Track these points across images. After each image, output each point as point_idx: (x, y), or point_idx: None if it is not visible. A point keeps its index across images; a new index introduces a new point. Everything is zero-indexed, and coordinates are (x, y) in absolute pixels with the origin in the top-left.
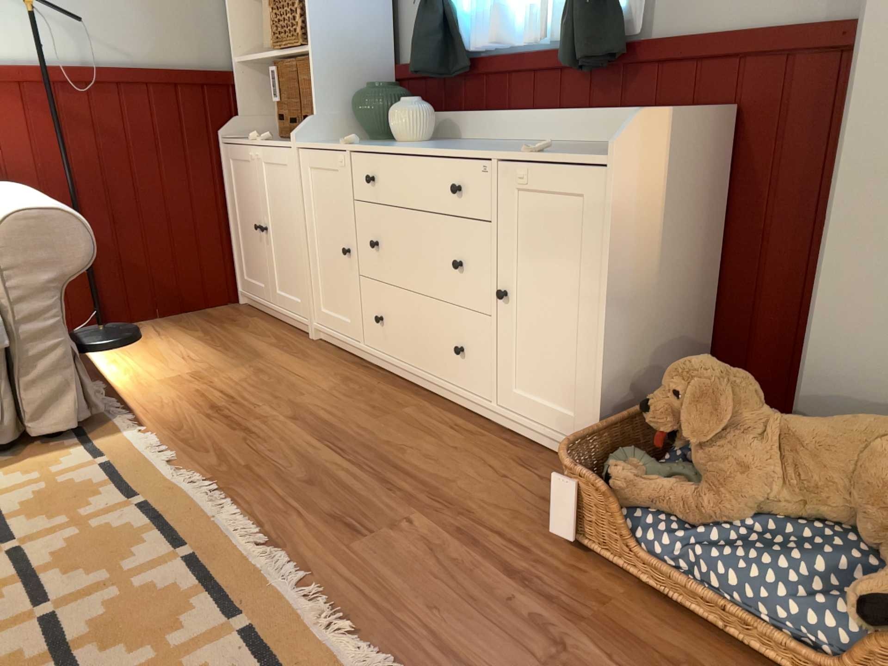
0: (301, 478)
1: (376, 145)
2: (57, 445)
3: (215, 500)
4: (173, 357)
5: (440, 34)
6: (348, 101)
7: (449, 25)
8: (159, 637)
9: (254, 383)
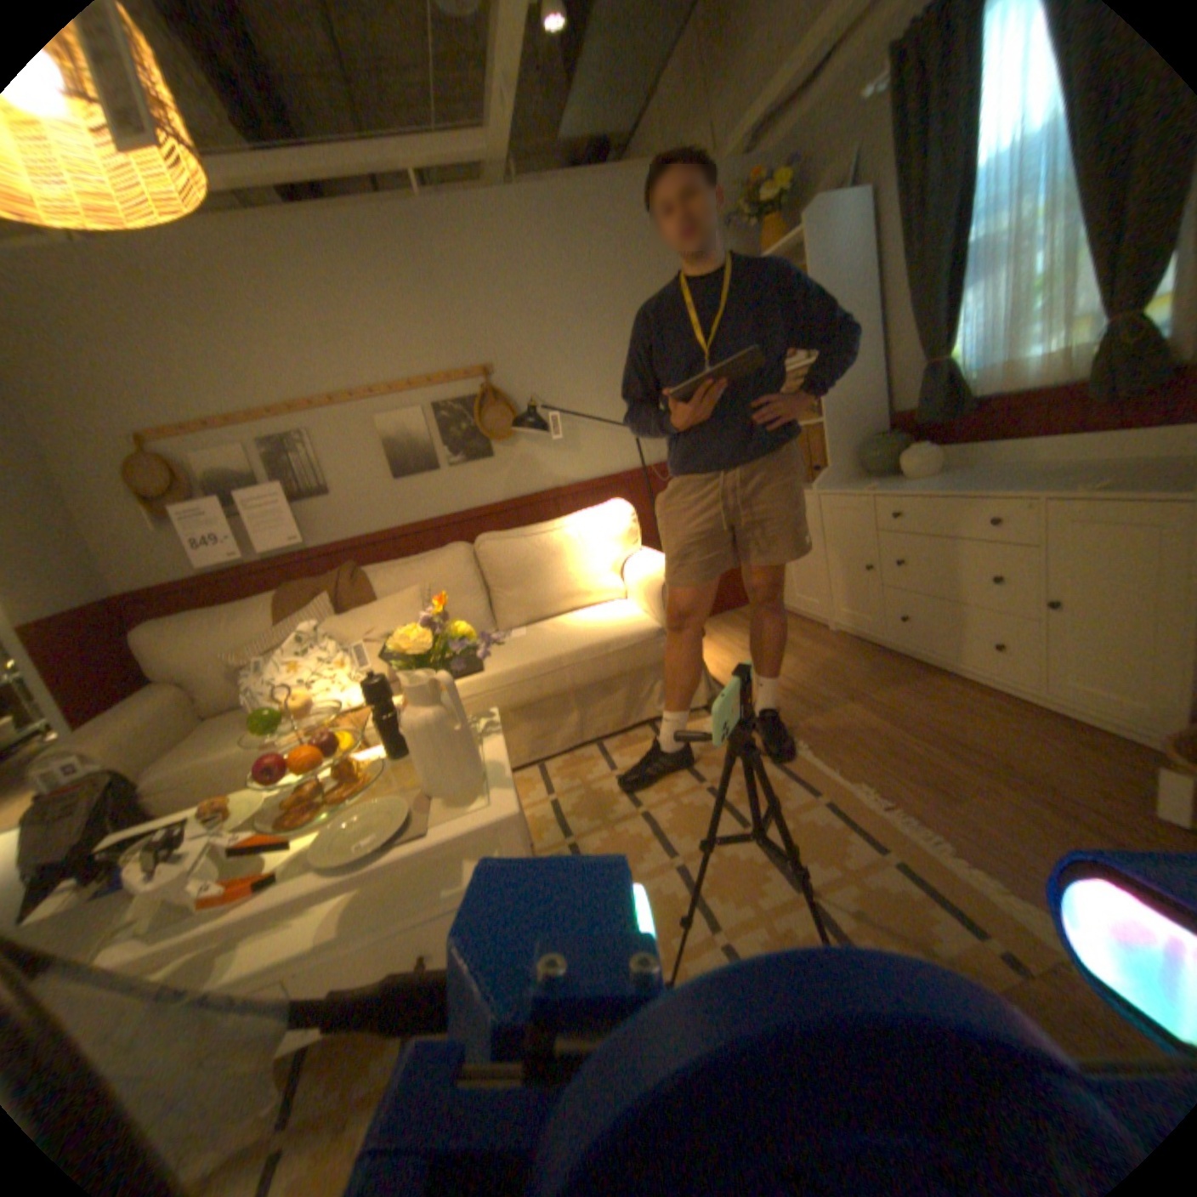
0: (883, 749)
1: (899, 487)
2: (695, 716)
3: (824, 763)
4: (734, 648)
5: (947, 386)
6: (854, 449)
7: (953, 376)
8: (838, 861)
9: (805, 669)
